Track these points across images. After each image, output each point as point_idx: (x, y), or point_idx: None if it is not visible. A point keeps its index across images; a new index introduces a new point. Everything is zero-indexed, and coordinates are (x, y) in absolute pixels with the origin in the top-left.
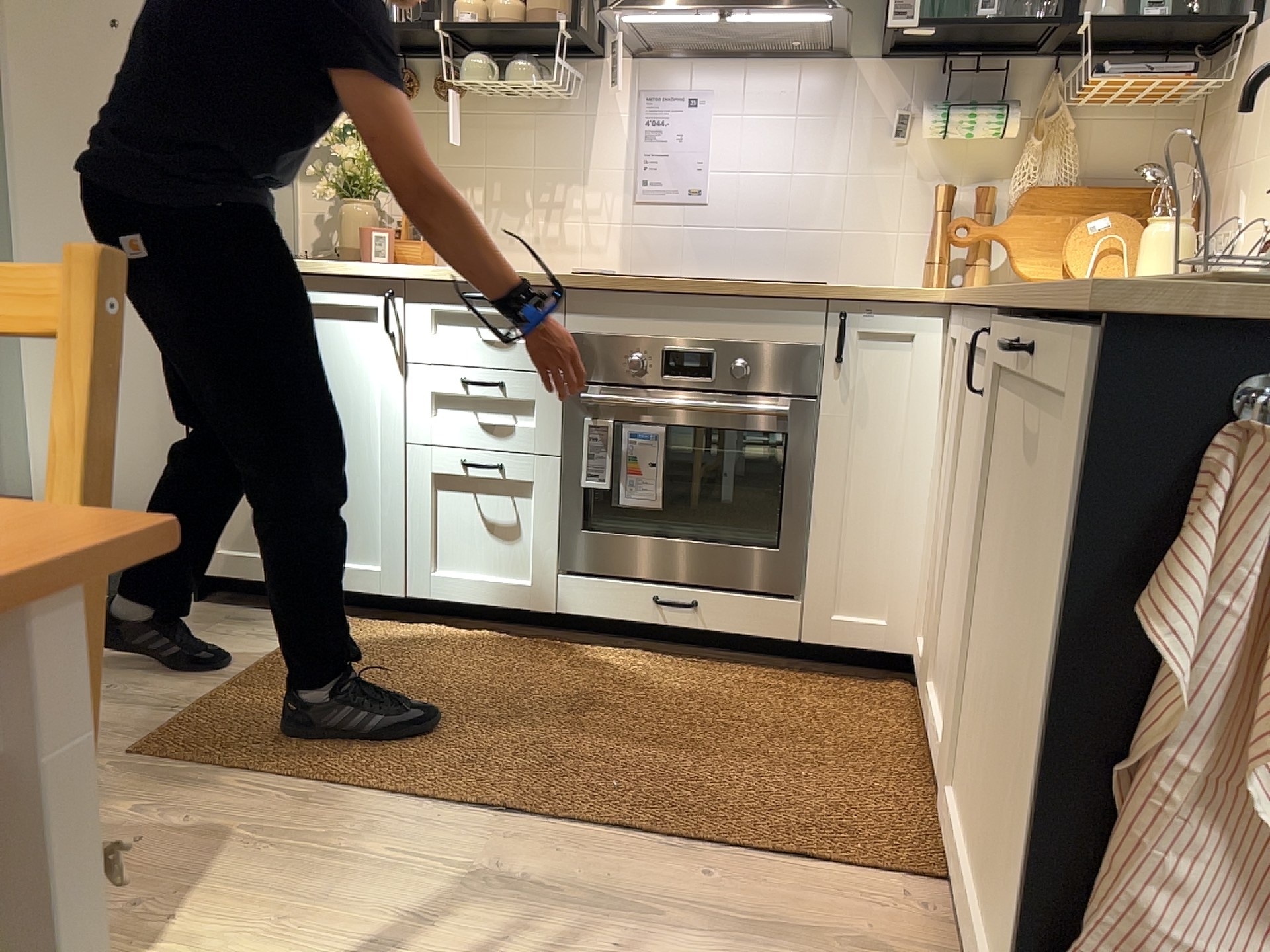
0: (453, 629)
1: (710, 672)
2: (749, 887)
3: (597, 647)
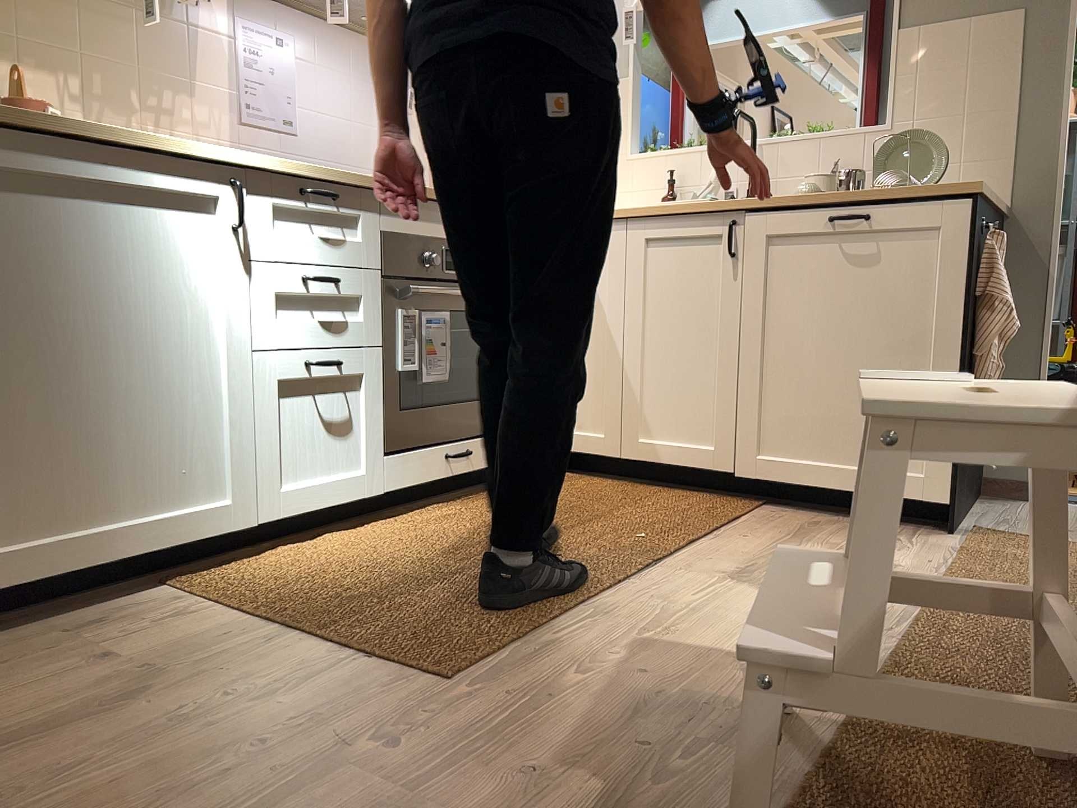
0: (288, 547)
1: (481, 499)
2: (756, 528)
3: (397, 515)
